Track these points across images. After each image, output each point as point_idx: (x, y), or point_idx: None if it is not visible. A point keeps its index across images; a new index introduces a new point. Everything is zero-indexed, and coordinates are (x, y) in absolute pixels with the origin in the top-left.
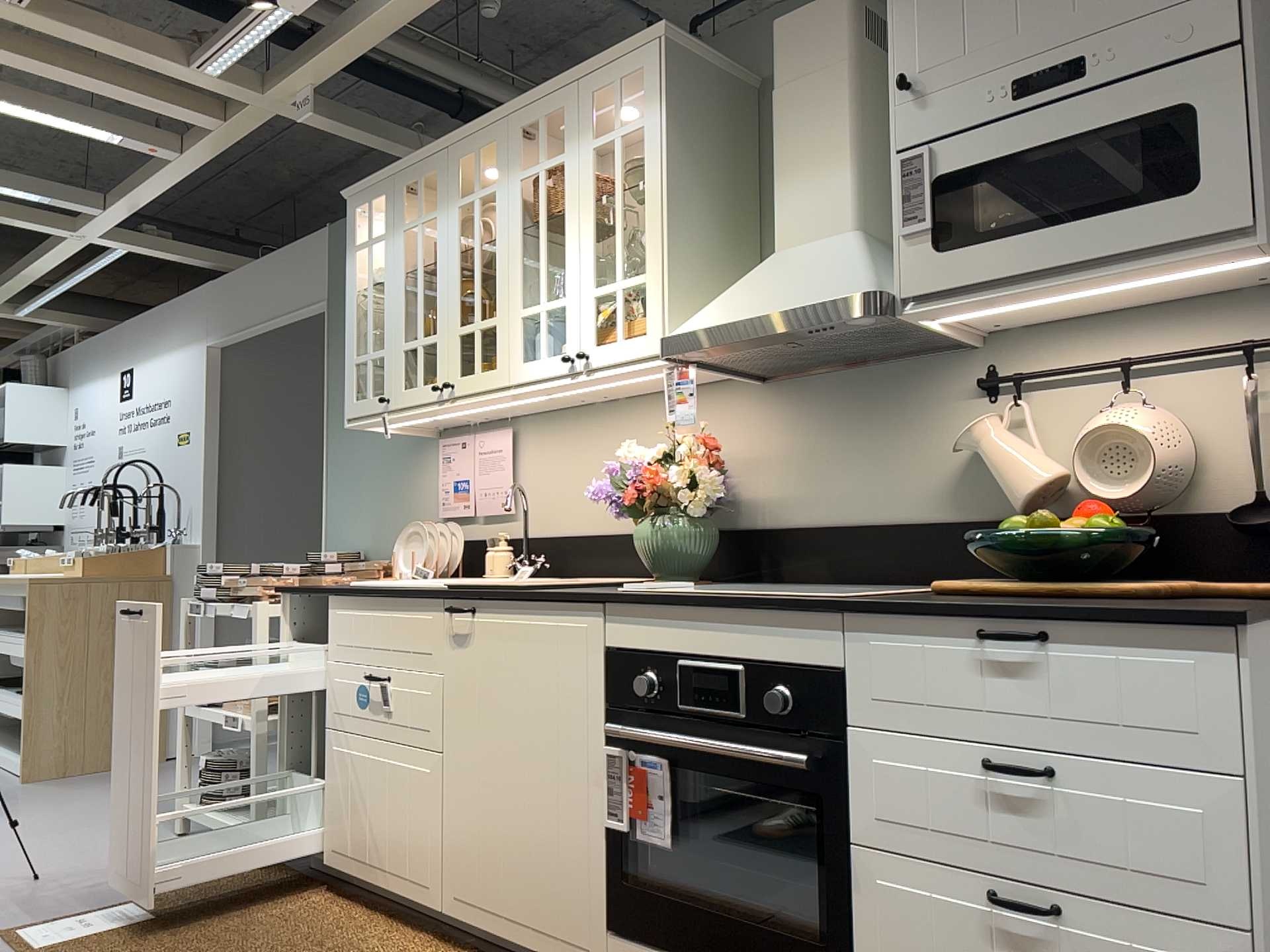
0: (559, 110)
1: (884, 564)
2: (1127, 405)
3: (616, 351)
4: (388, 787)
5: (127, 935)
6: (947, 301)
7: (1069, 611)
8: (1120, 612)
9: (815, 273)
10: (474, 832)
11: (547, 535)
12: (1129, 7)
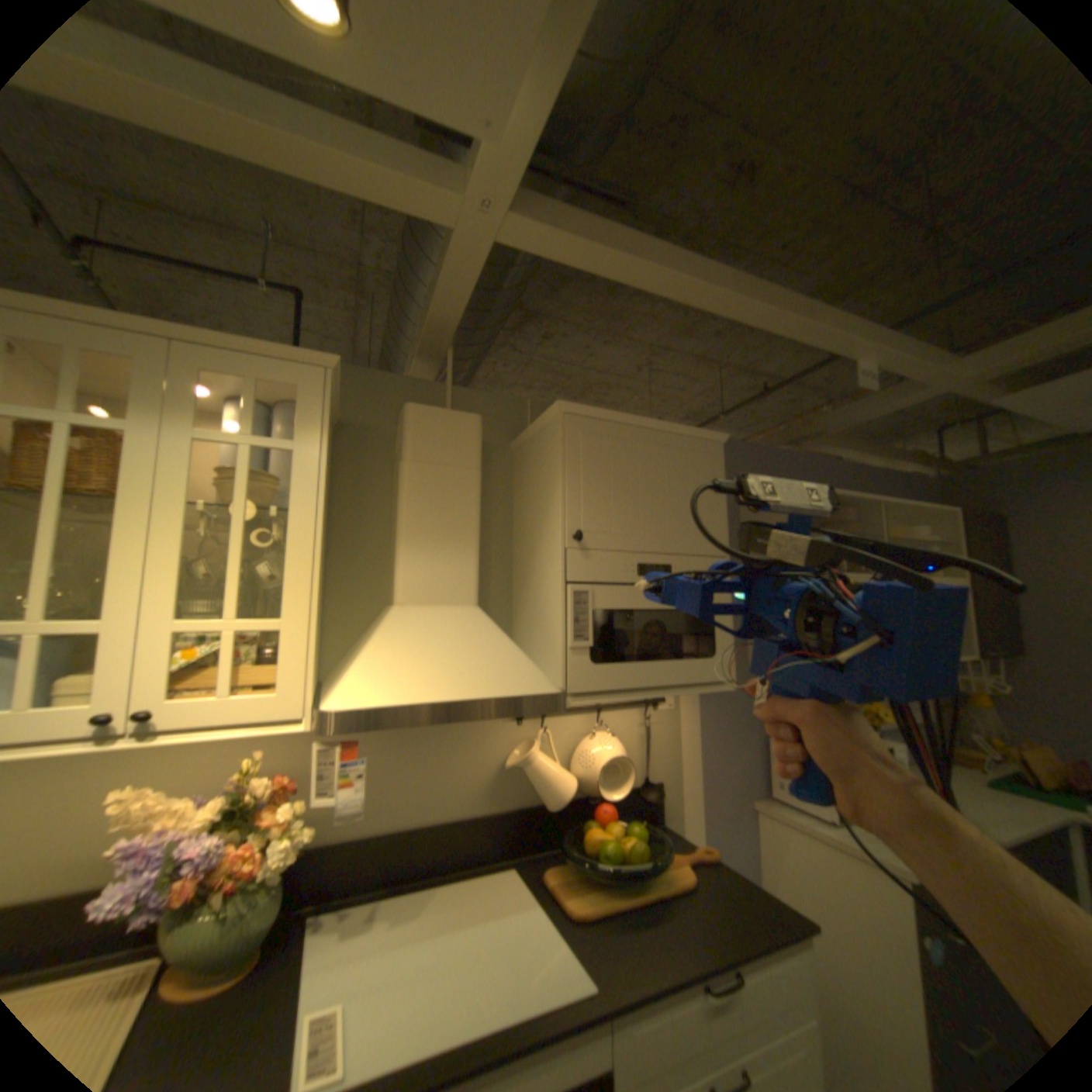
0: (126, 355)
1: (435, 860)
2: (599, 733)
3: (216, 711)
4: None
5: None
6: (595, 698)
7: (756, 957)
8: (777, 949)
9: (481, 652)
10: None
11: None
12: (691, 548)
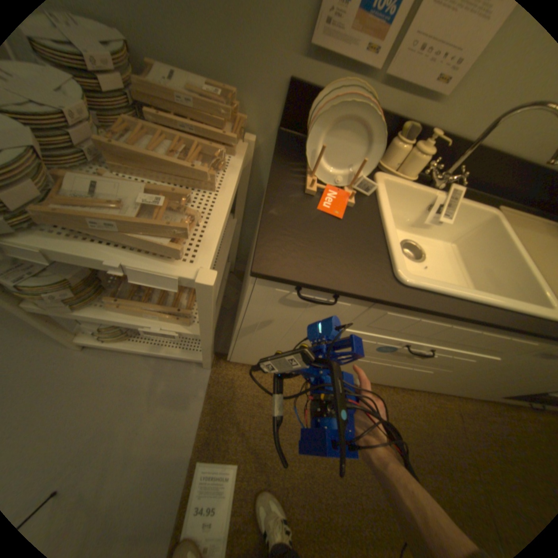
0: None
1: None
2: None
3: None
4: (383, 371)
5: (249, 499)
6: None
7: None
8: None
9: None
10: (450, 385)
11: (470, 135)
12: None
